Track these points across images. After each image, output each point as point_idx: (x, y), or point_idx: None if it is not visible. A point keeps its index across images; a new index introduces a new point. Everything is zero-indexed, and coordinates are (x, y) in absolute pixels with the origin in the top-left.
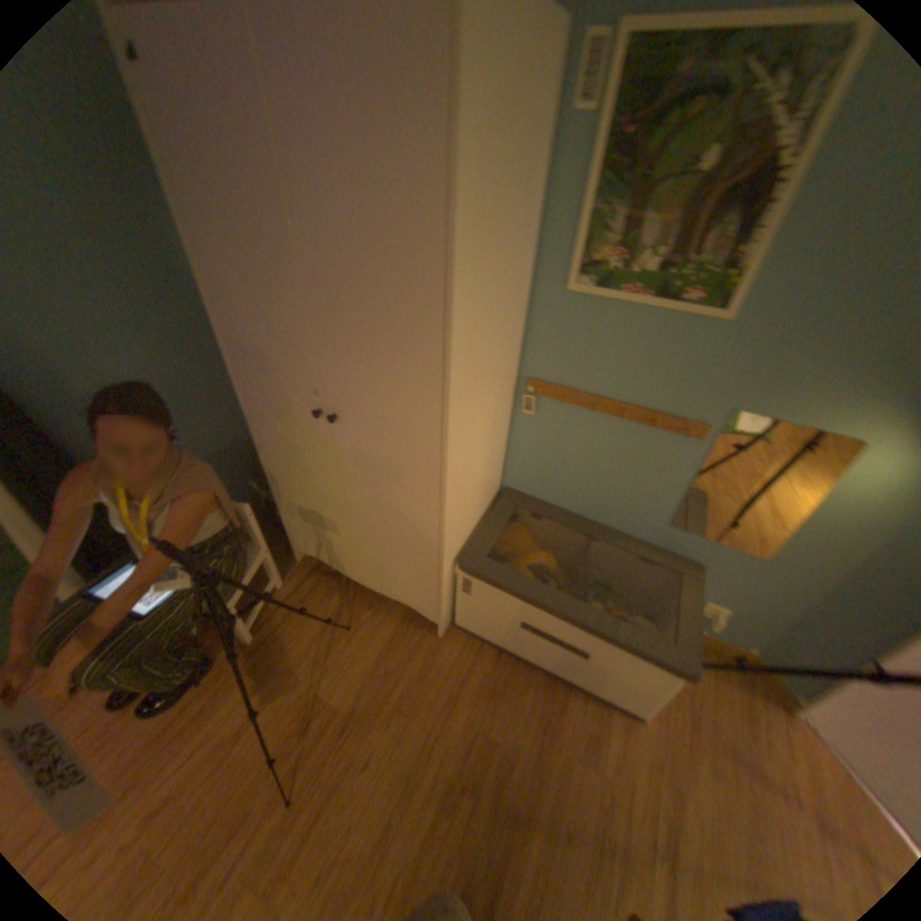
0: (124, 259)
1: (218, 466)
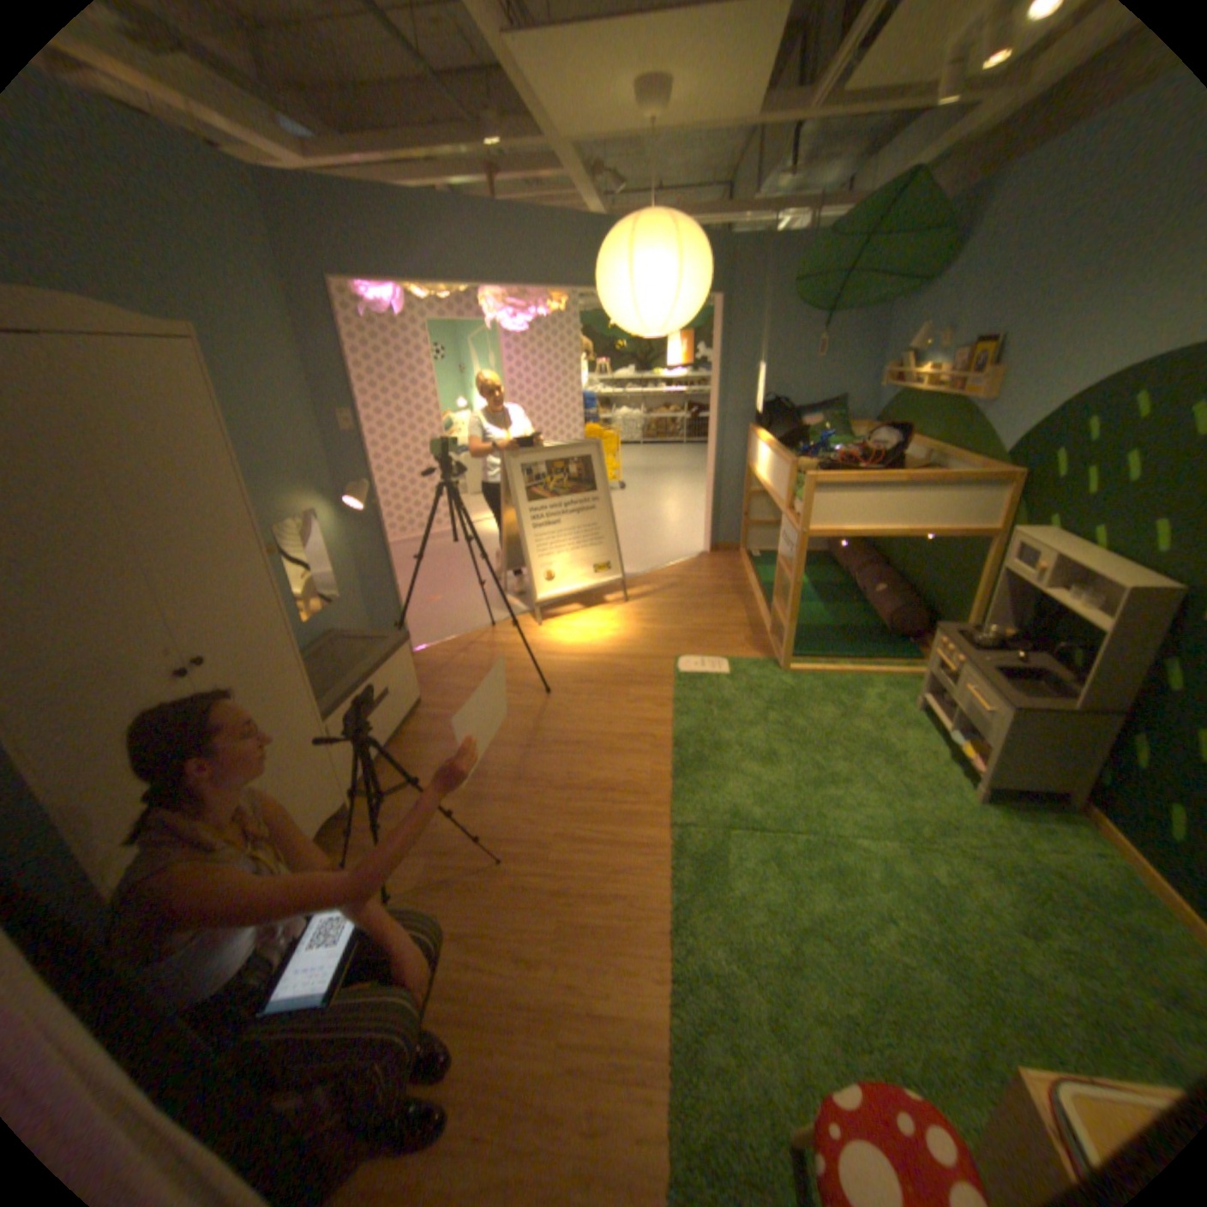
0: None
1: None
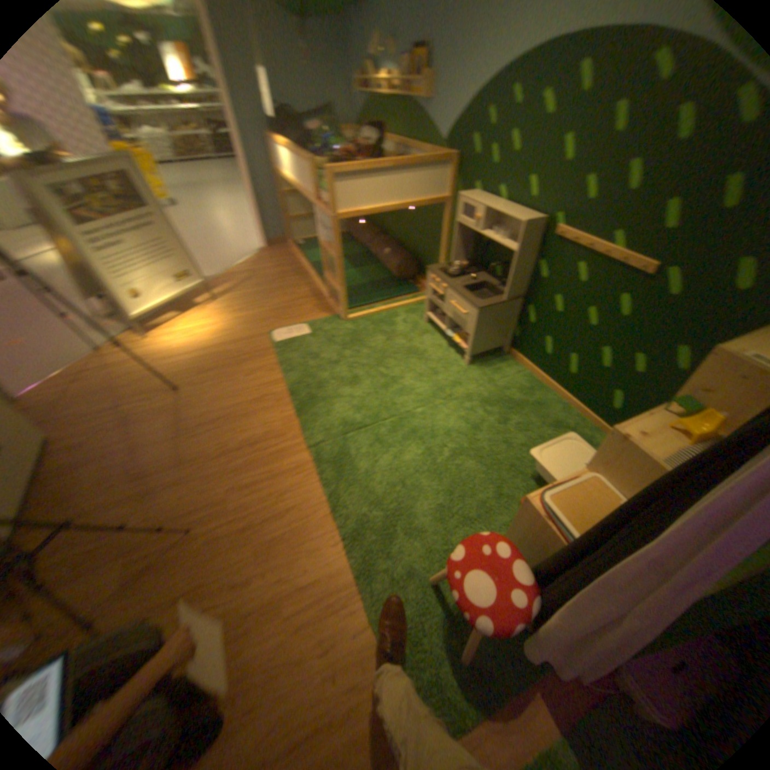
0: None
1: None
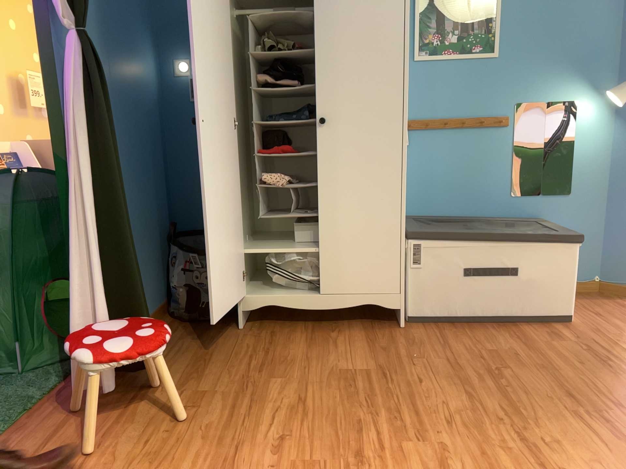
0: (126, 63)
1: (145, 255)
